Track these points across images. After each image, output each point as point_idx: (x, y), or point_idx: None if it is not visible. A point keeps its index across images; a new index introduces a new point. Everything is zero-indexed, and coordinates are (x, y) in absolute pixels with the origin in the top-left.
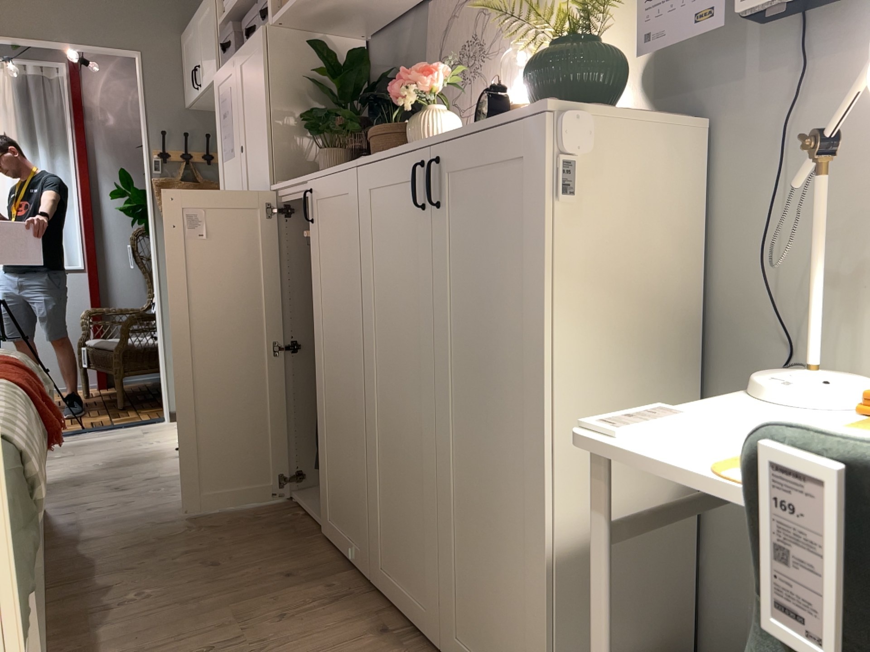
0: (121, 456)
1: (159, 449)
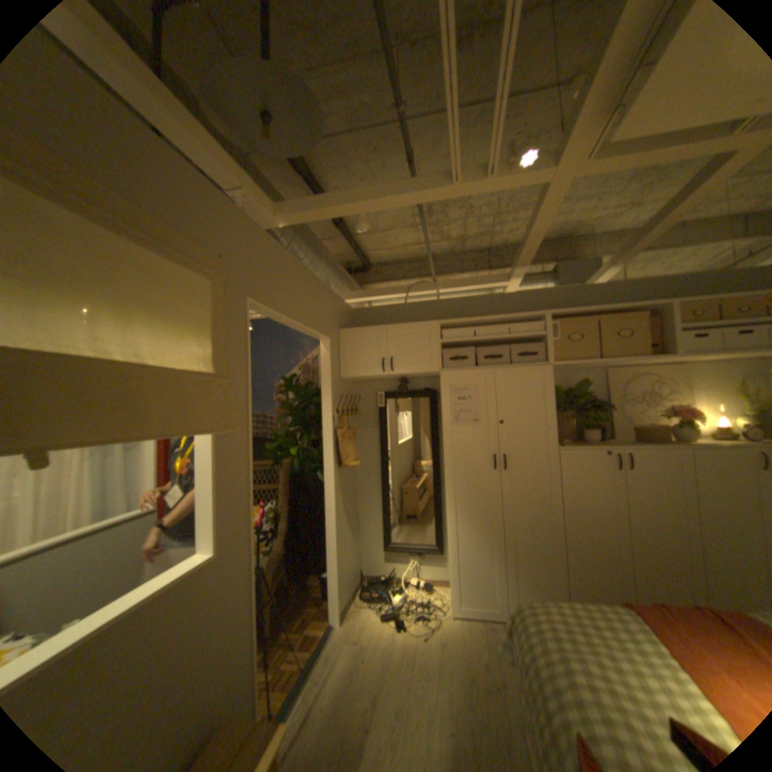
0: (410, 671)
1: (414, 649)
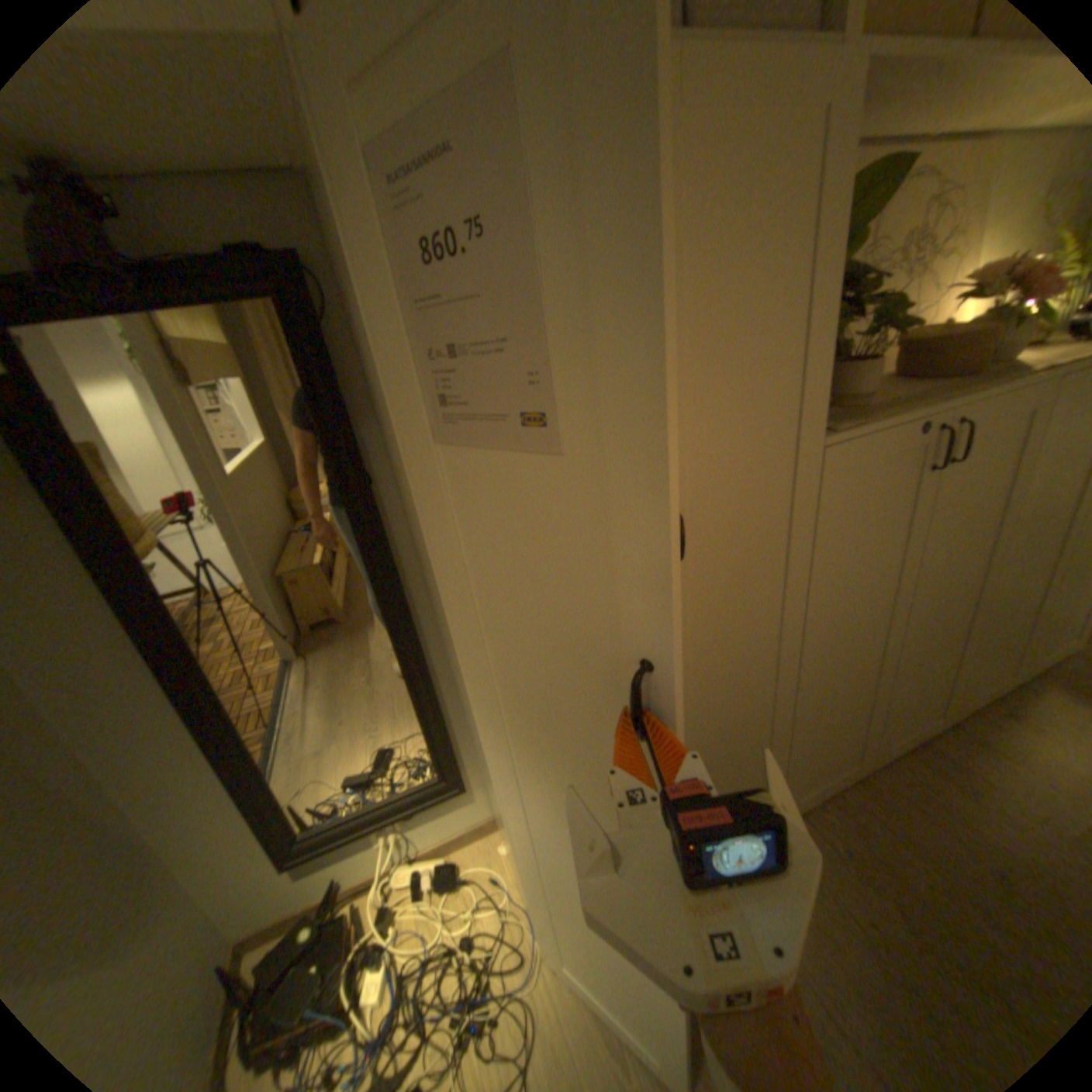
0: None
1: None
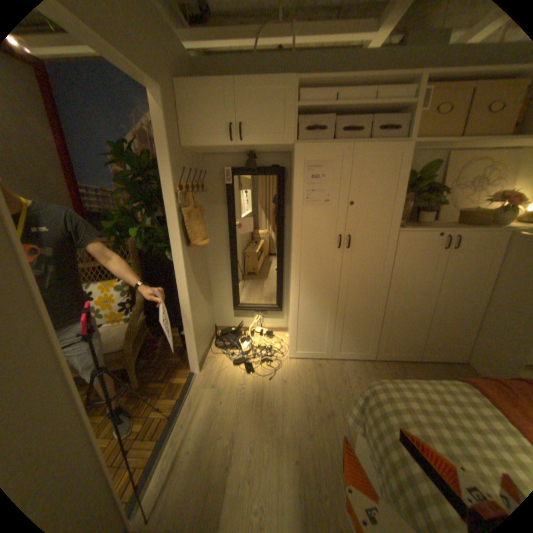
0: (260, 407)
1: (262, 387)
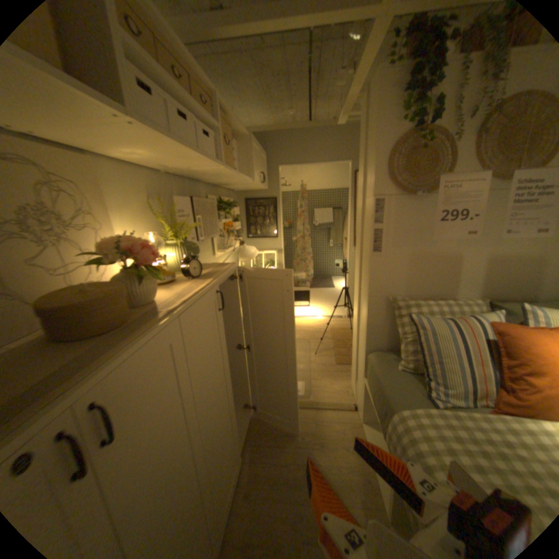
0: None
1: None
